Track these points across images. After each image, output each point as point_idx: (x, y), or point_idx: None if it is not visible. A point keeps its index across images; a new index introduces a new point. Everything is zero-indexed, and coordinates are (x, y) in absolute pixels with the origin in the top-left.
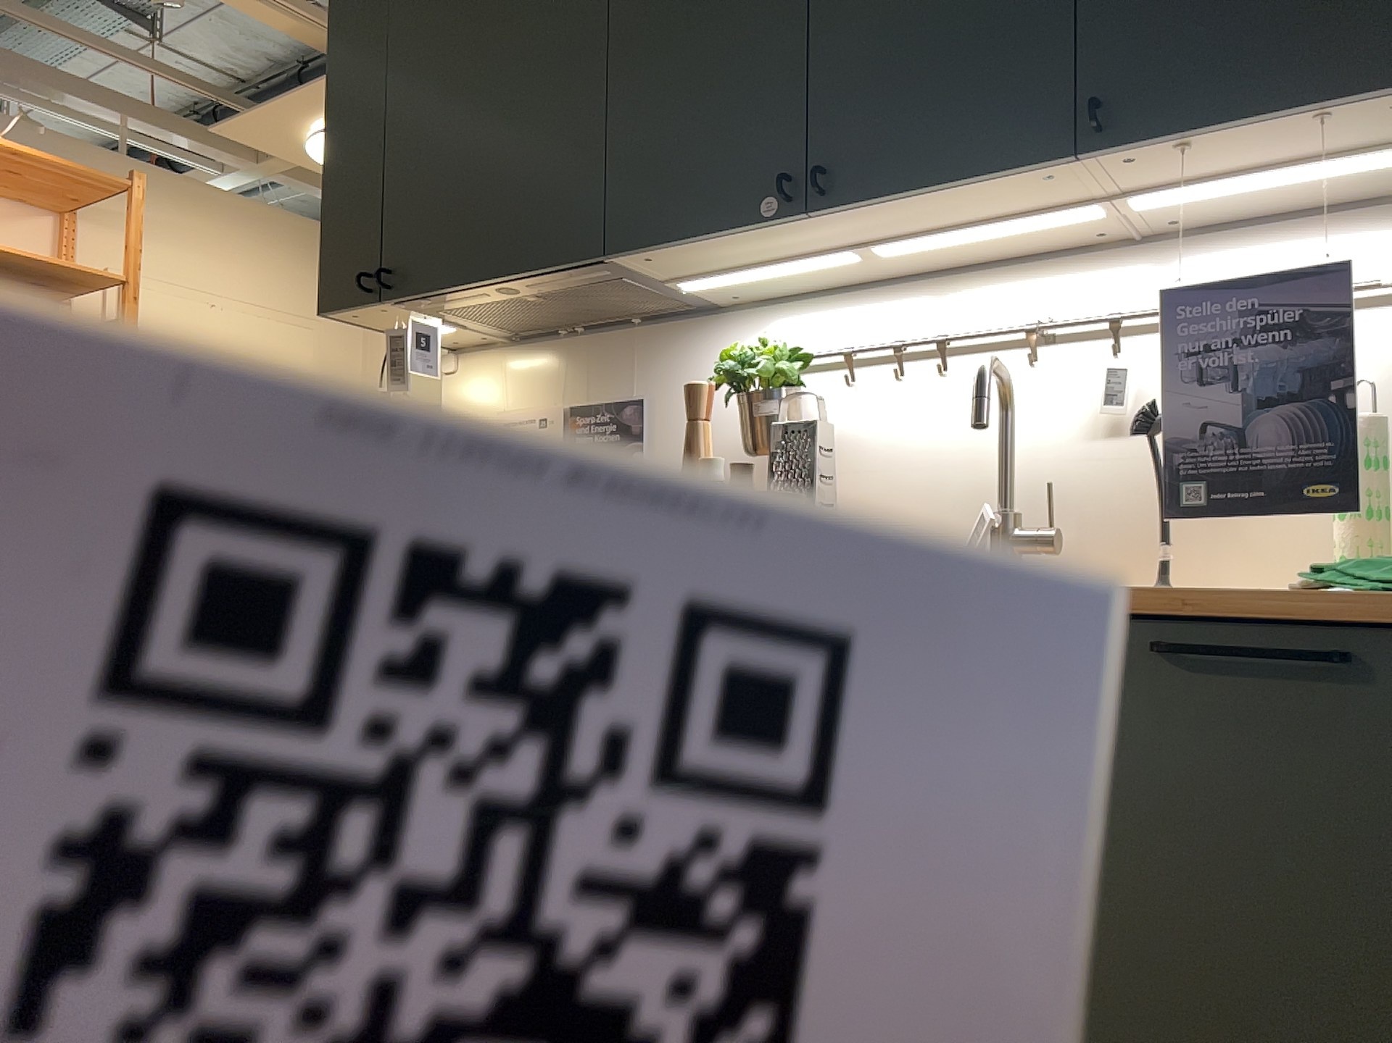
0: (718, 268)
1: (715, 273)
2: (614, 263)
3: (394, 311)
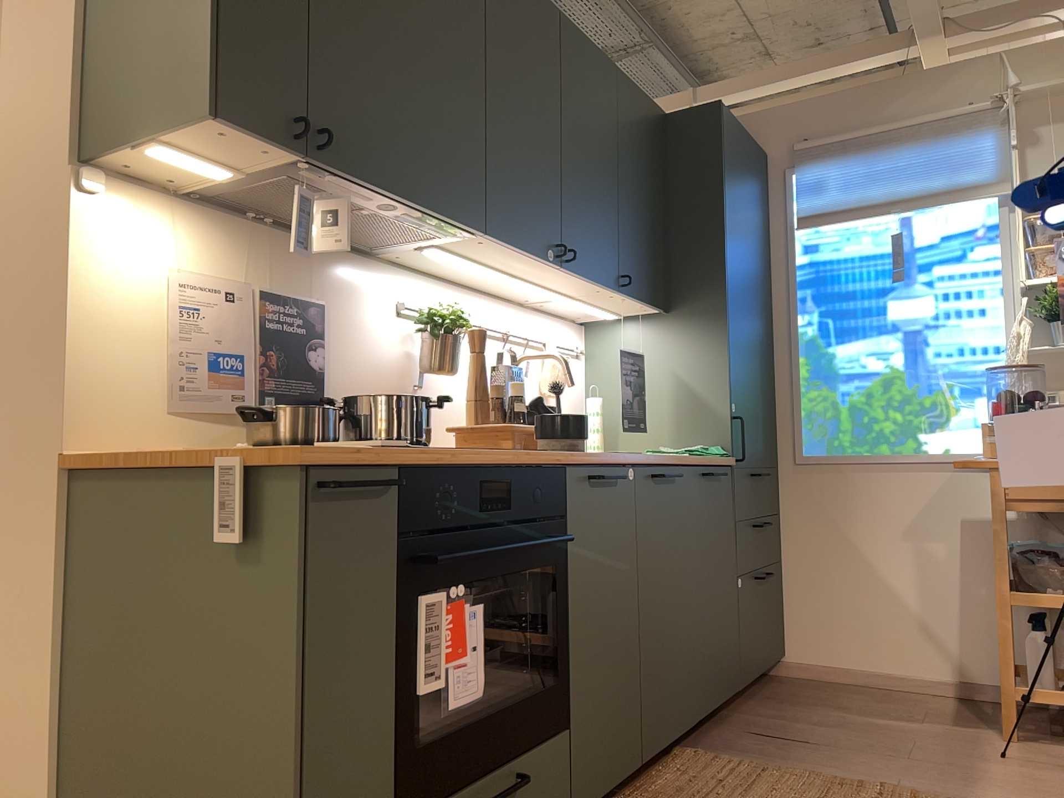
0: (463, 252)
1: (459, 254)
2: (464, 232)
3: (269, 155)
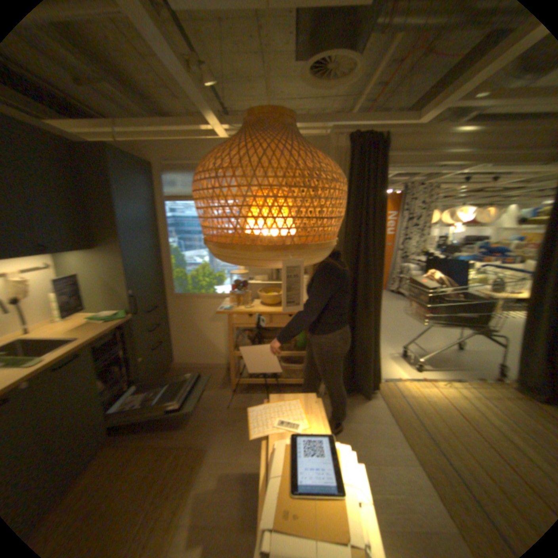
0: None
1: None
2: None
3: None
